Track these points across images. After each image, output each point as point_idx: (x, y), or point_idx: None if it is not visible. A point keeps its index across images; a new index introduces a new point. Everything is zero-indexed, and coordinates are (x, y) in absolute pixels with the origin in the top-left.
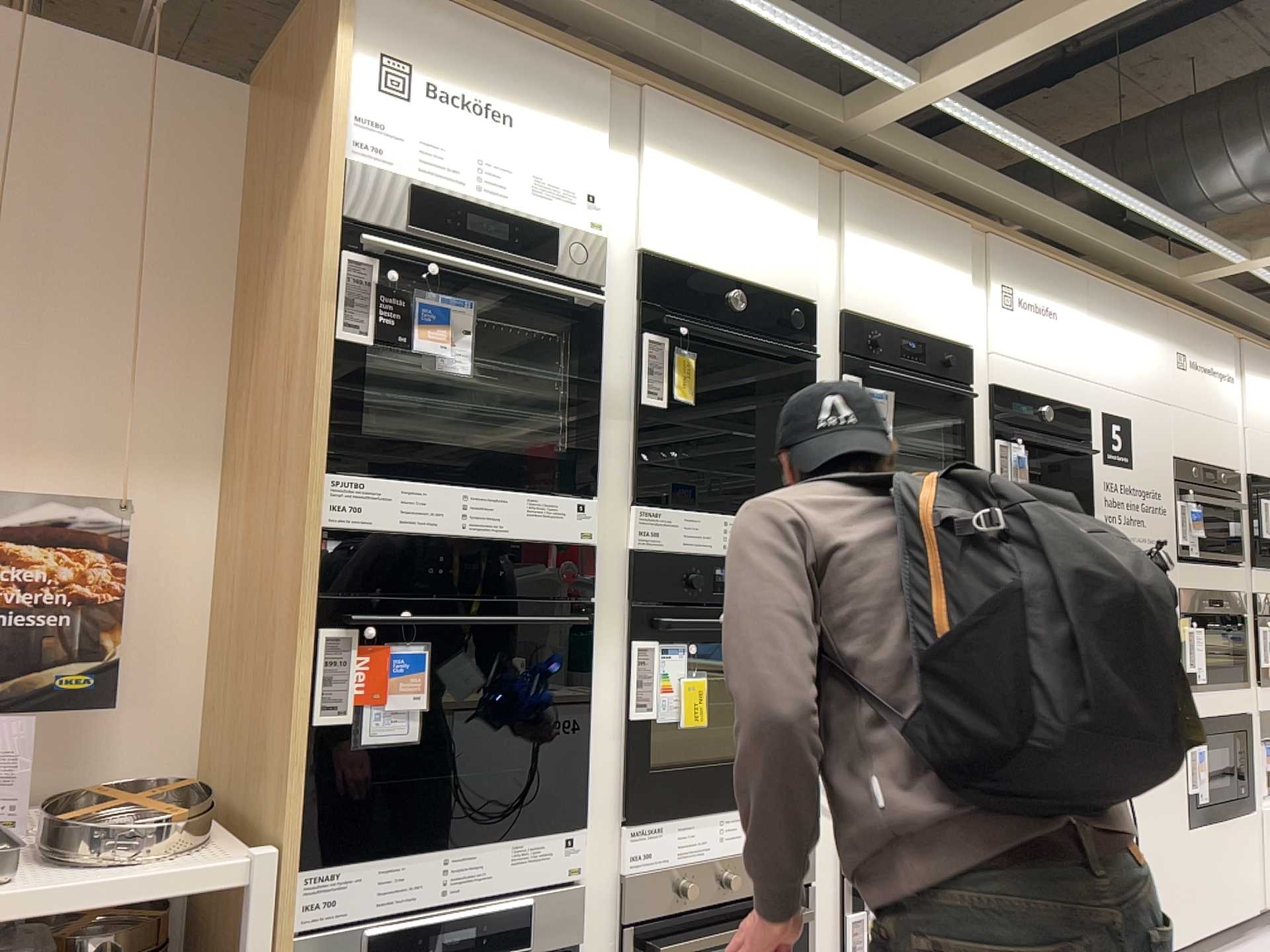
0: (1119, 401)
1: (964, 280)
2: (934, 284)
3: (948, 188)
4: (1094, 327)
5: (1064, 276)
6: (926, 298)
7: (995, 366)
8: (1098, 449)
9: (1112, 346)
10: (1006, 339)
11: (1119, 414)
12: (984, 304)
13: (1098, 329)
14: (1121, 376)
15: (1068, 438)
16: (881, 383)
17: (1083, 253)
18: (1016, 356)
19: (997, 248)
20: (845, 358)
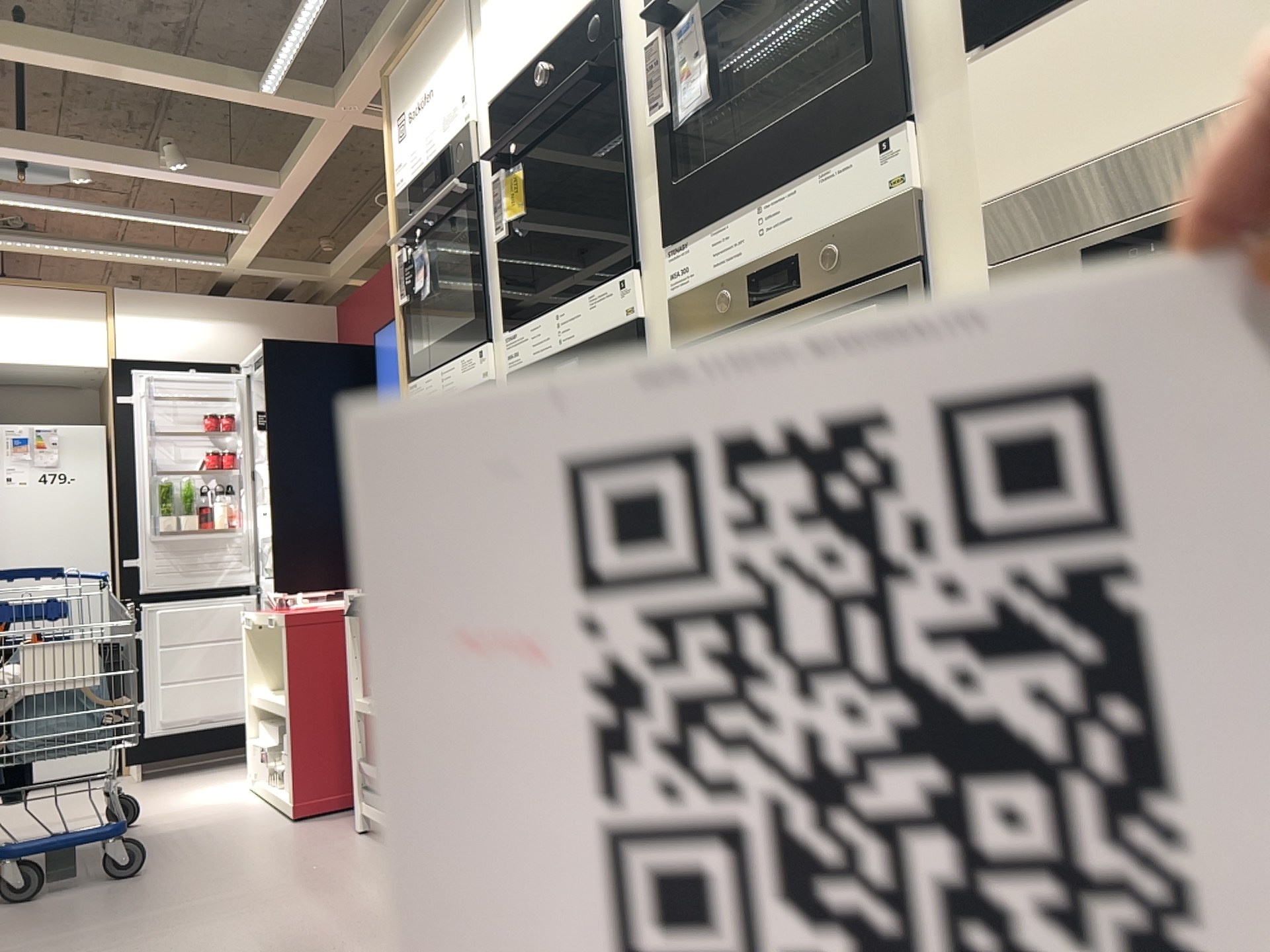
0: None
1: None
2: None
3: None
4: None
5: None
6: None
7: None
8: None
9: None
10: None
11: None
12: None
13: None
14: None
15: None
16: (690, 4)
17: None
18: None
19: None
20: (639, 23)
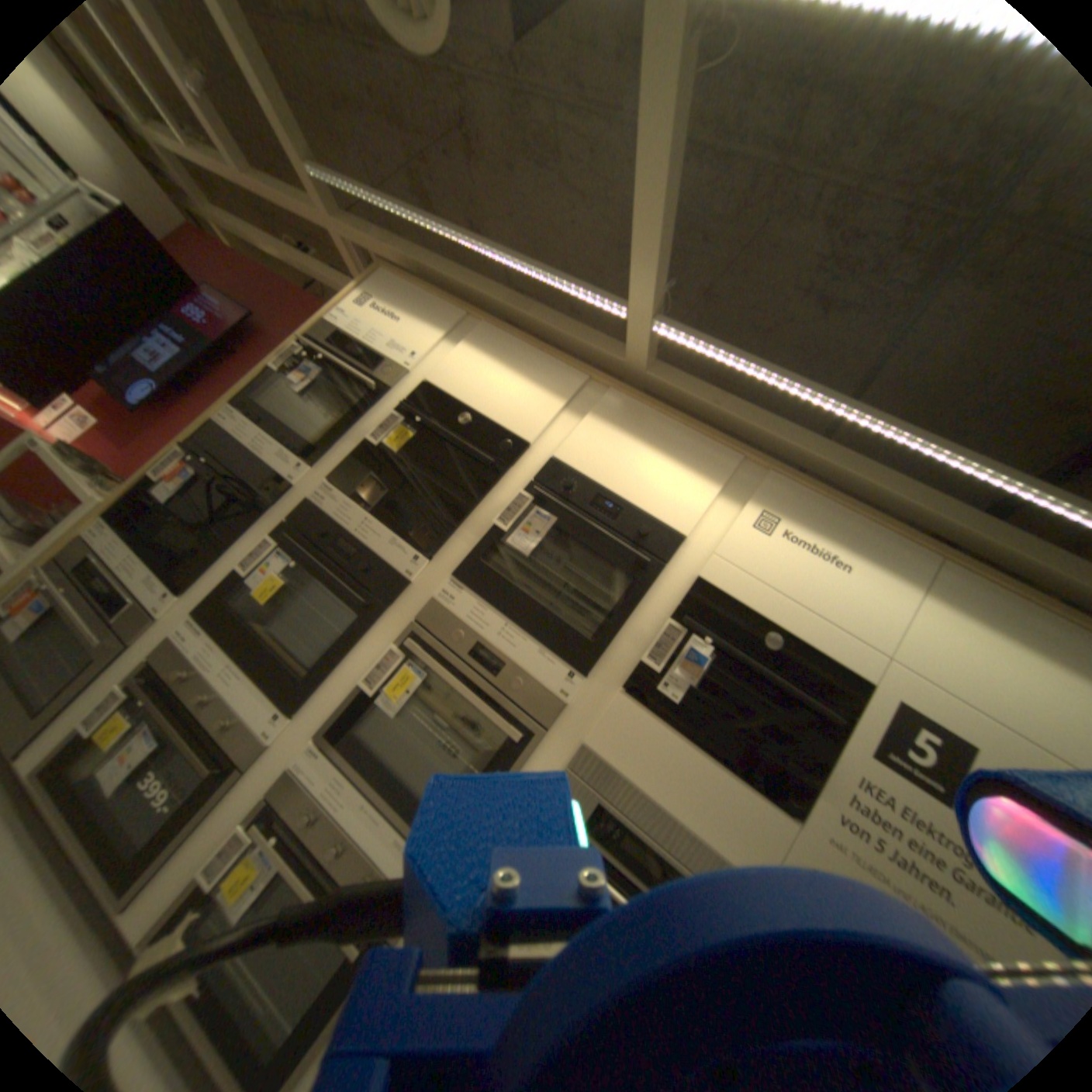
0: (961, 713)
1: (709, 488)
2: (664, 477)
3: (742, 431)
4: (938, 612)
5: (895, 542)
6: (646, 481)
7: (712, 564)
8: (874, 736)
9: (975, 649)
10: (745, 552)
11: (954, 728)
12: (732, 516)
13: (947, 617)
14: (985, 689)
15: (814, 693)
16: (553, 512)
17: (979, 549)
18: (752, 572)
19: (777, 482)
20: (527, 482)
